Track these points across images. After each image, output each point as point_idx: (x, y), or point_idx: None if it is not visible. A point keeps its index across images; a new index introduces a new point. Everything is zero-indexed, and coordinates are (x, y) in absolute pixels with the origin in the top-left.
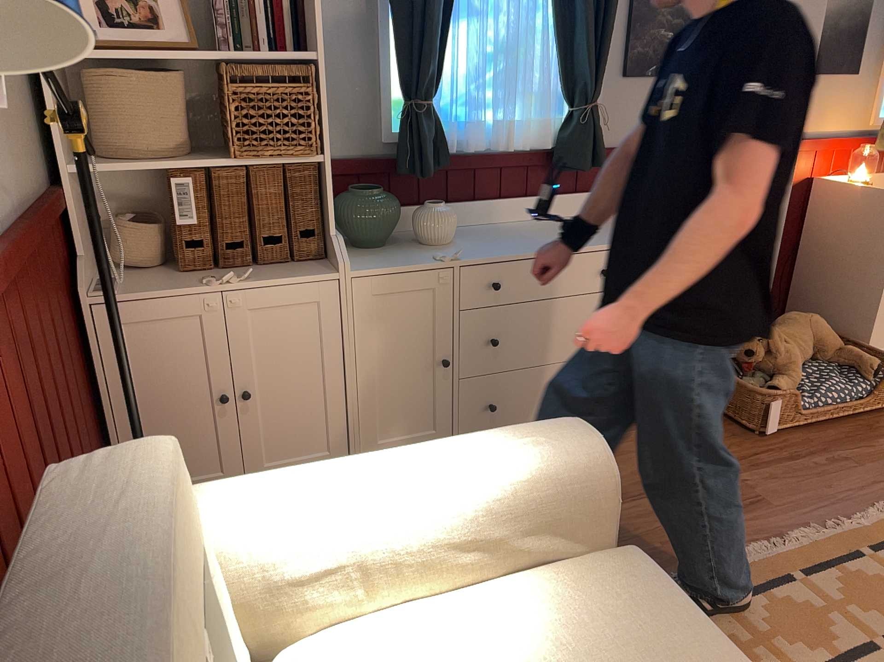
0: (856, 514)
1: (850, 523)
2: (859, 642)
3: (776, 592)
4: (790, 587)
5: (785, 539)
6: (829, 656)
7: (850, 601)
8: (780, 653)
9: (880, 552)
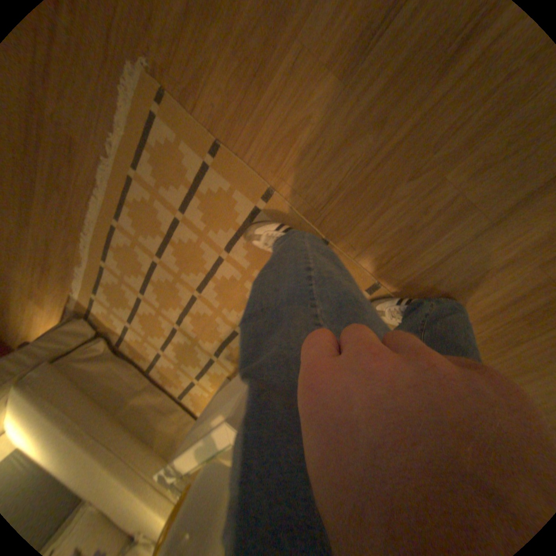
0: (113, 116)
1: (112, 137)
2: (147, 260)
3: (111, 240)
4: (113, 233)
5: (96, 184)
6: (141, 274)
7: (136, 230)
8: (127, 281)
9: (135, 166)
